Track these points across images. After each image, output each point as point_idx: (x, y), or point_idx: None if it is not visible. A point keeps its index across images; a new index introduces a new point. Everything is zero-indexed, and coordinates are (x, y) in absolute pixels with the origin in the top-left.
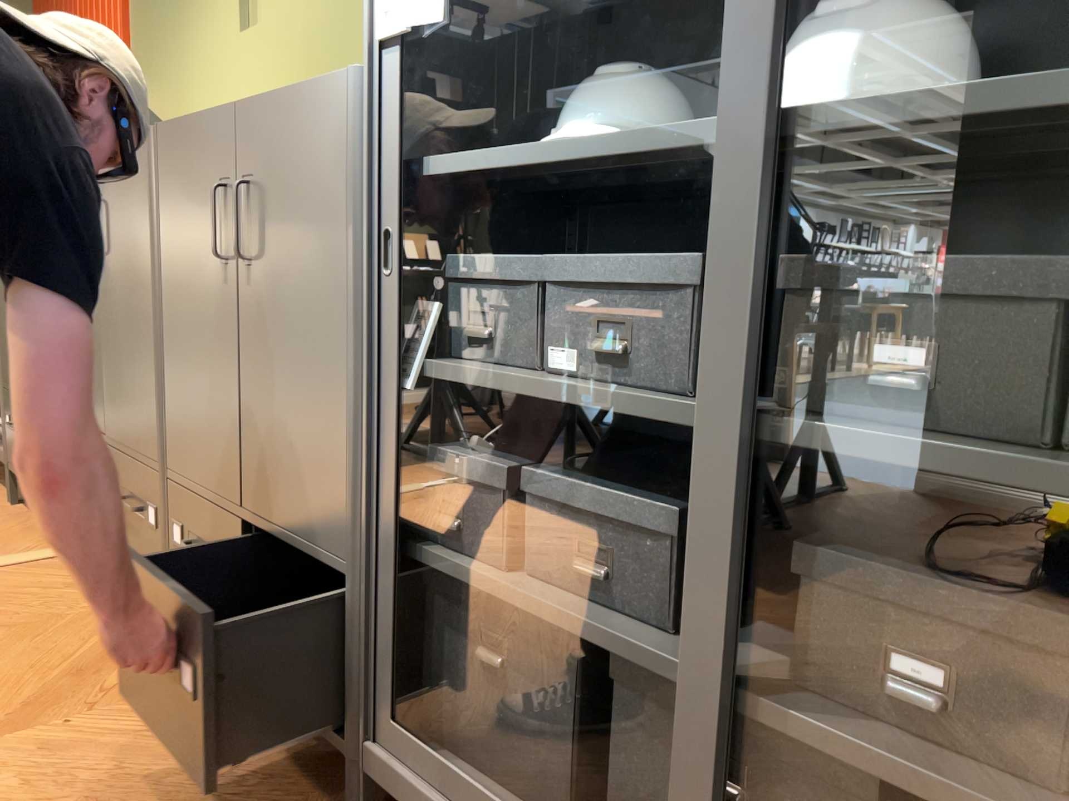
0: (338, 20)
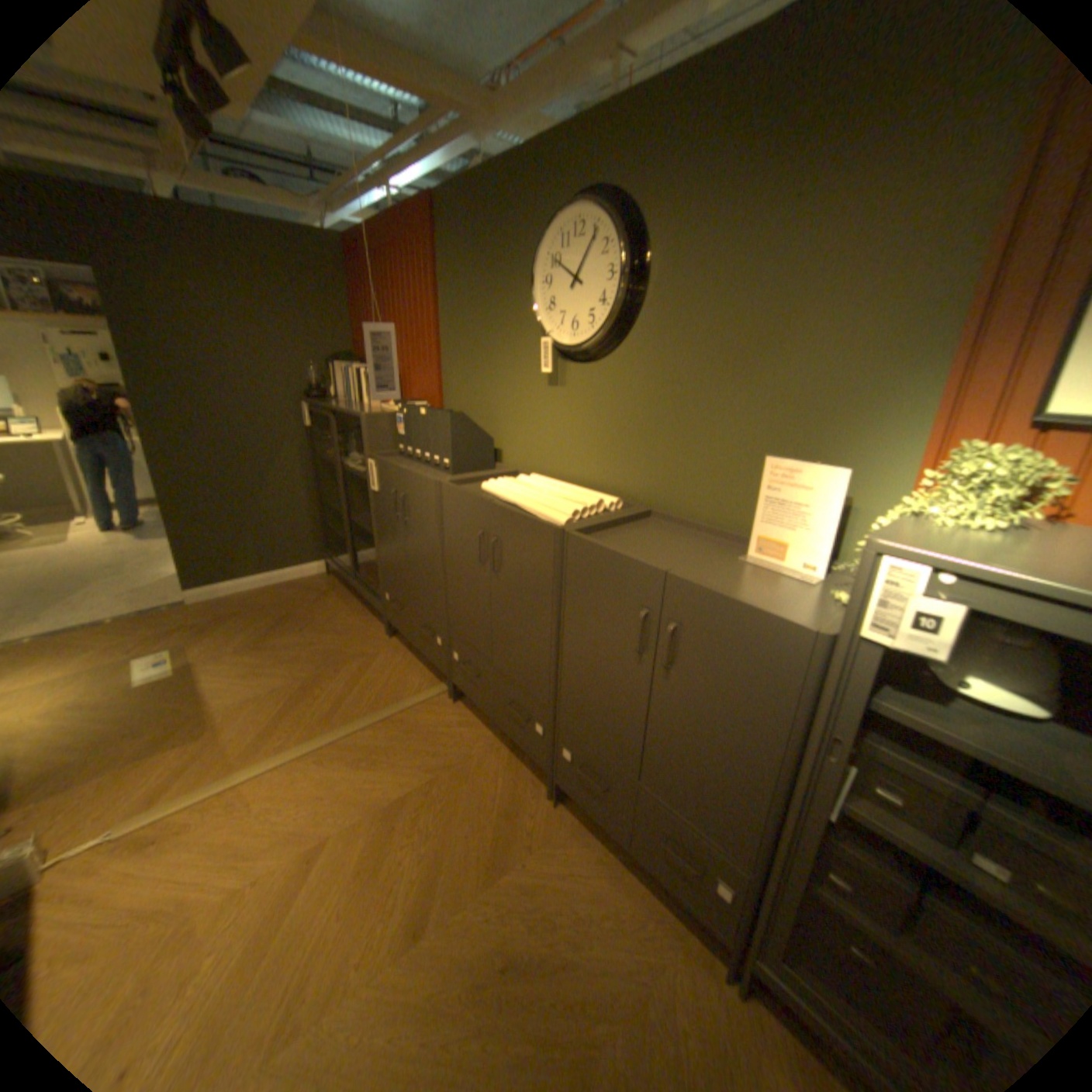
0: (648, 413)
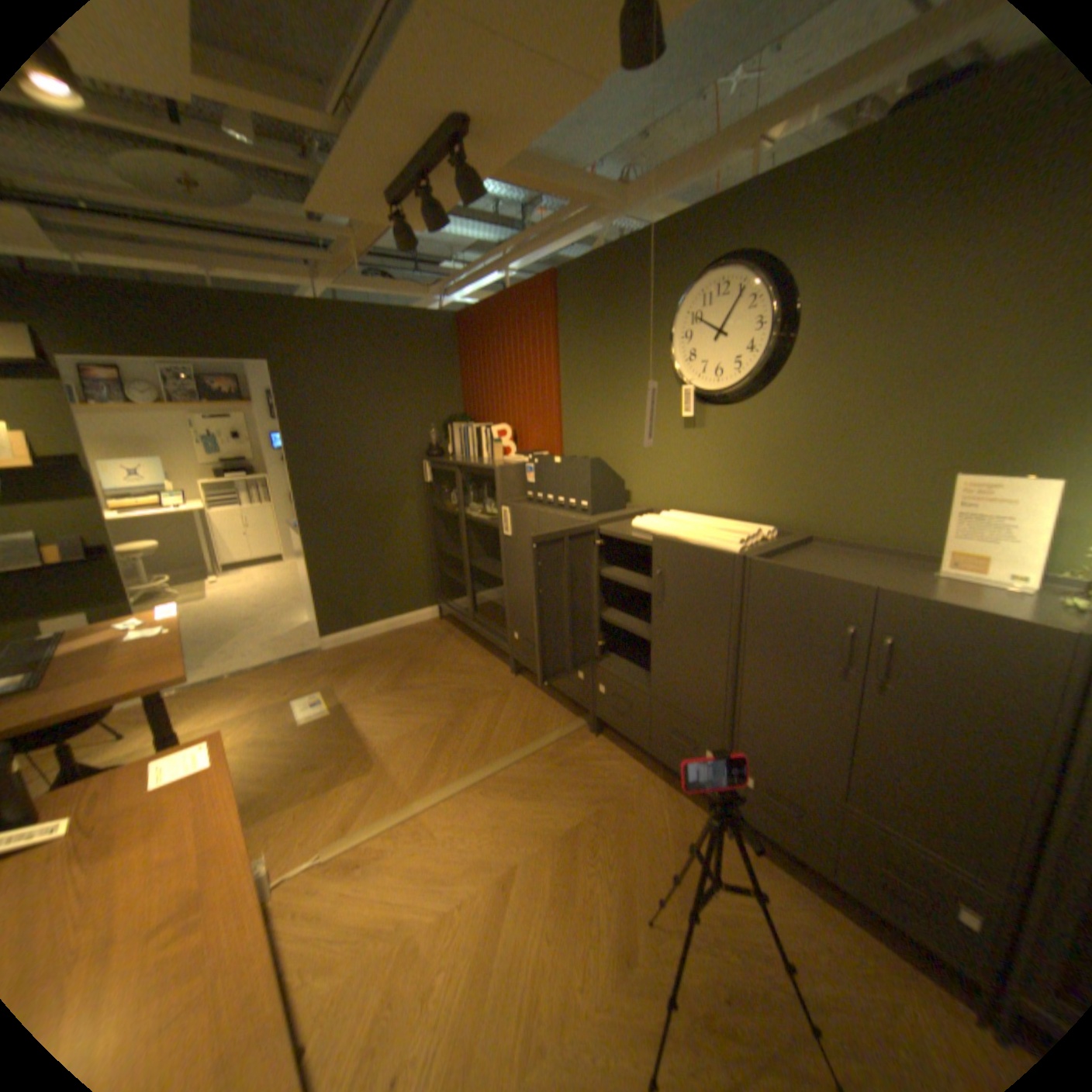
0: (802, 445)
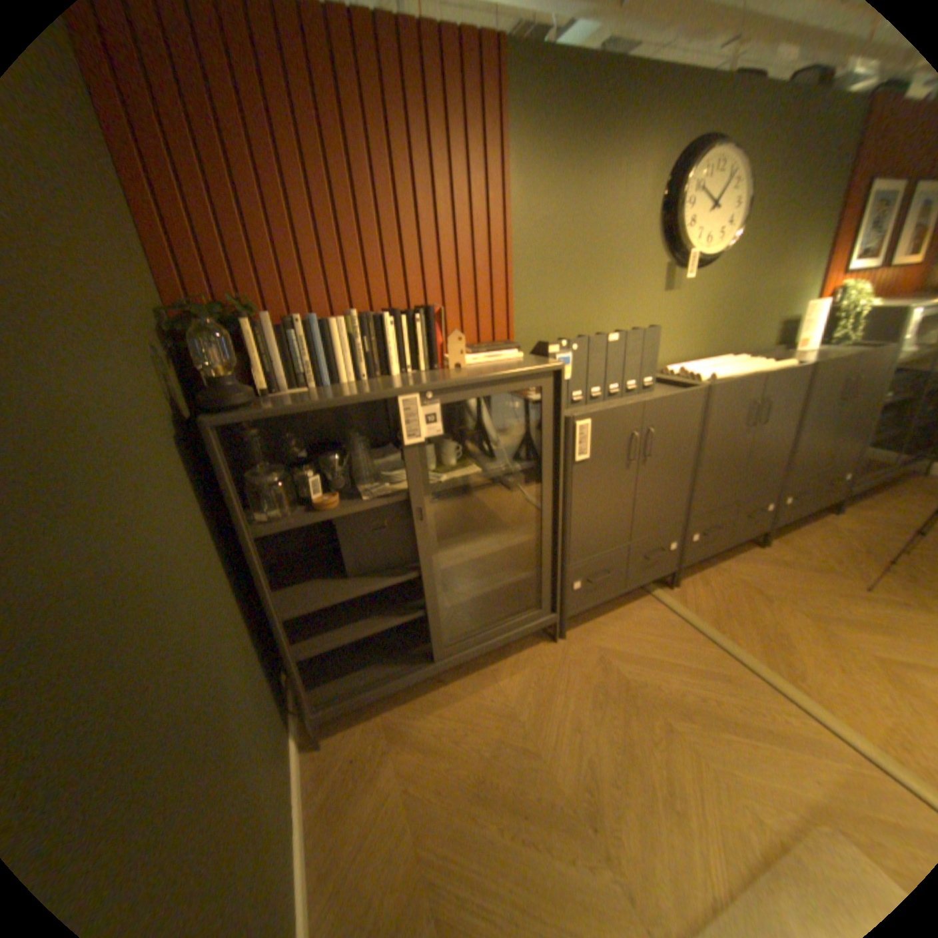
0: (734, 297)
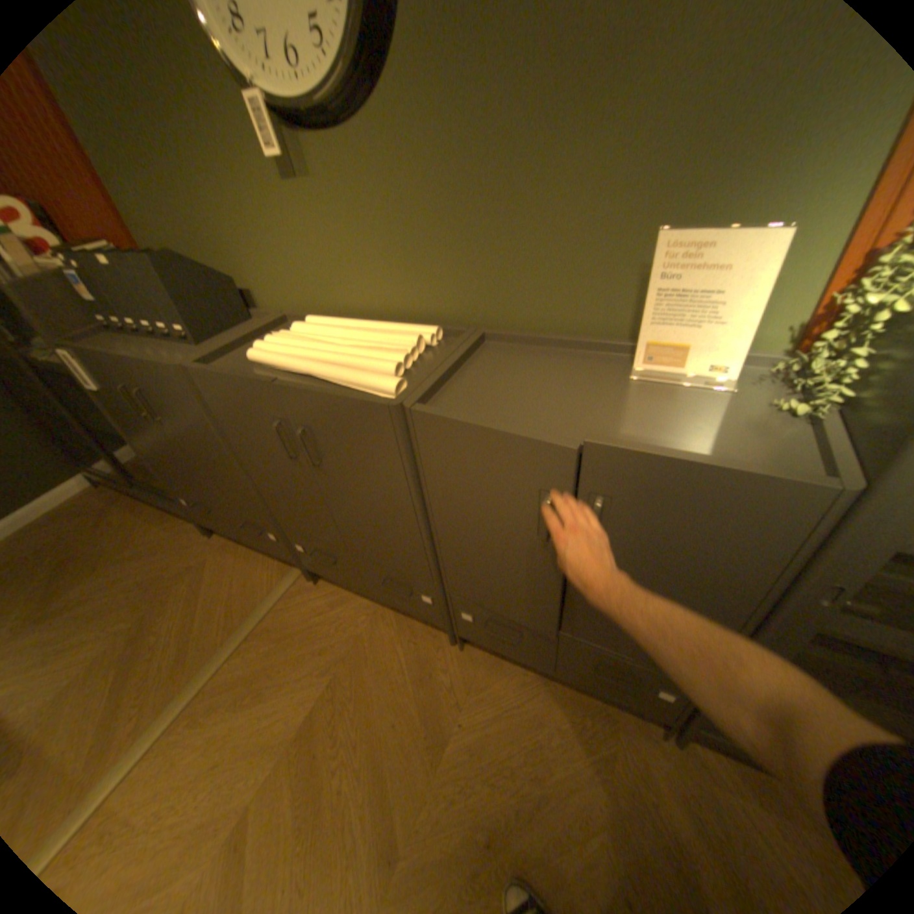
0: (448, 195)
